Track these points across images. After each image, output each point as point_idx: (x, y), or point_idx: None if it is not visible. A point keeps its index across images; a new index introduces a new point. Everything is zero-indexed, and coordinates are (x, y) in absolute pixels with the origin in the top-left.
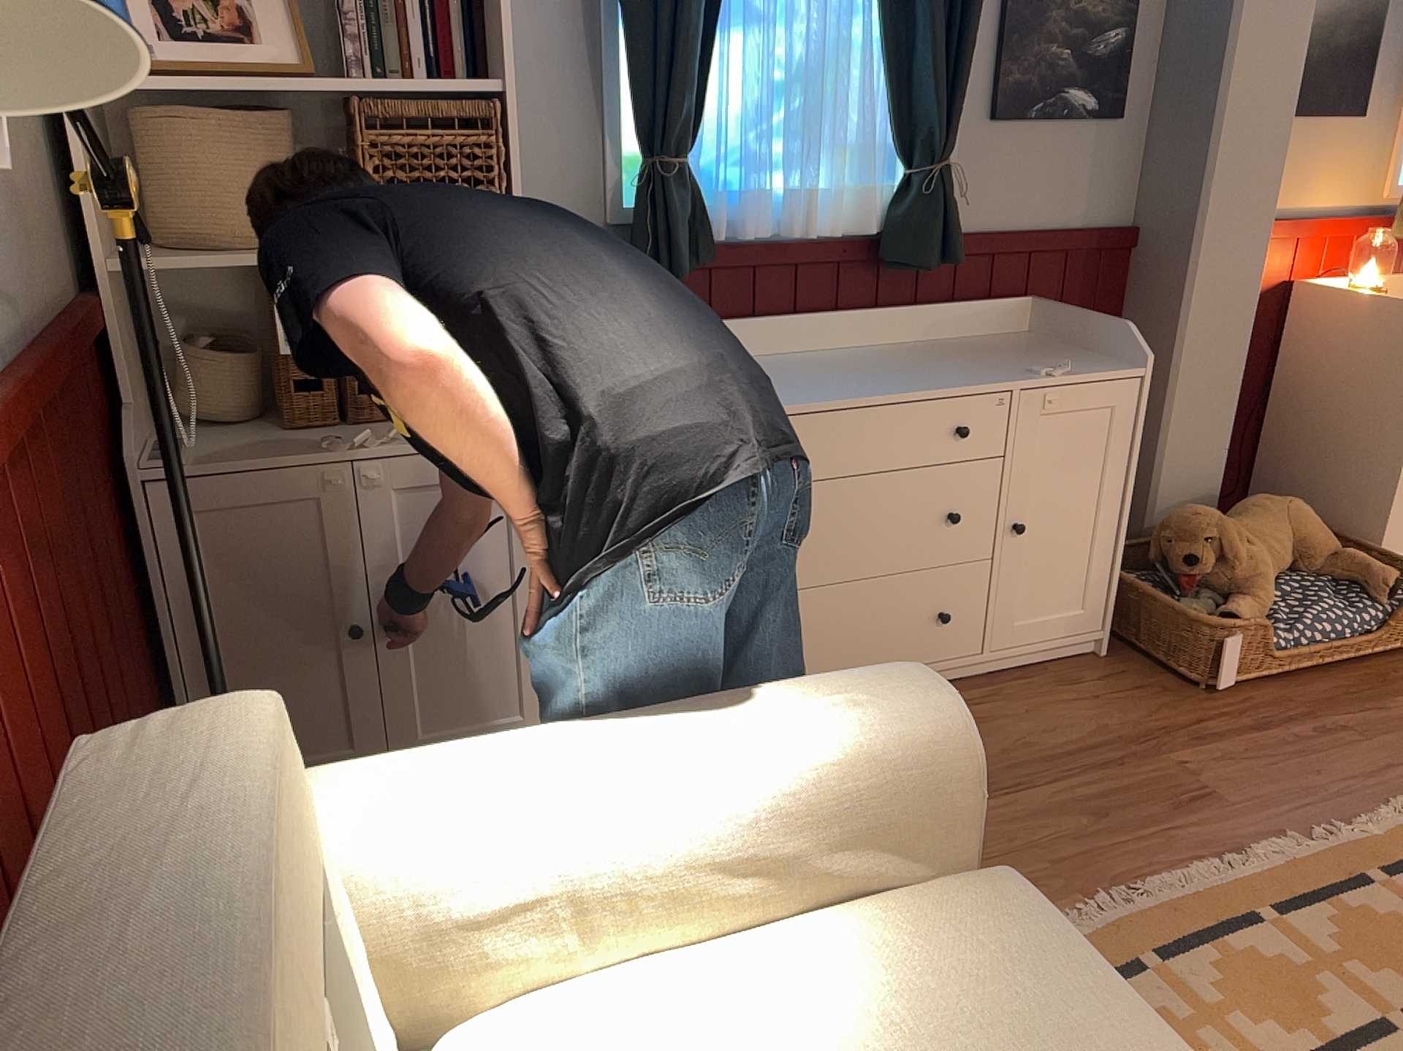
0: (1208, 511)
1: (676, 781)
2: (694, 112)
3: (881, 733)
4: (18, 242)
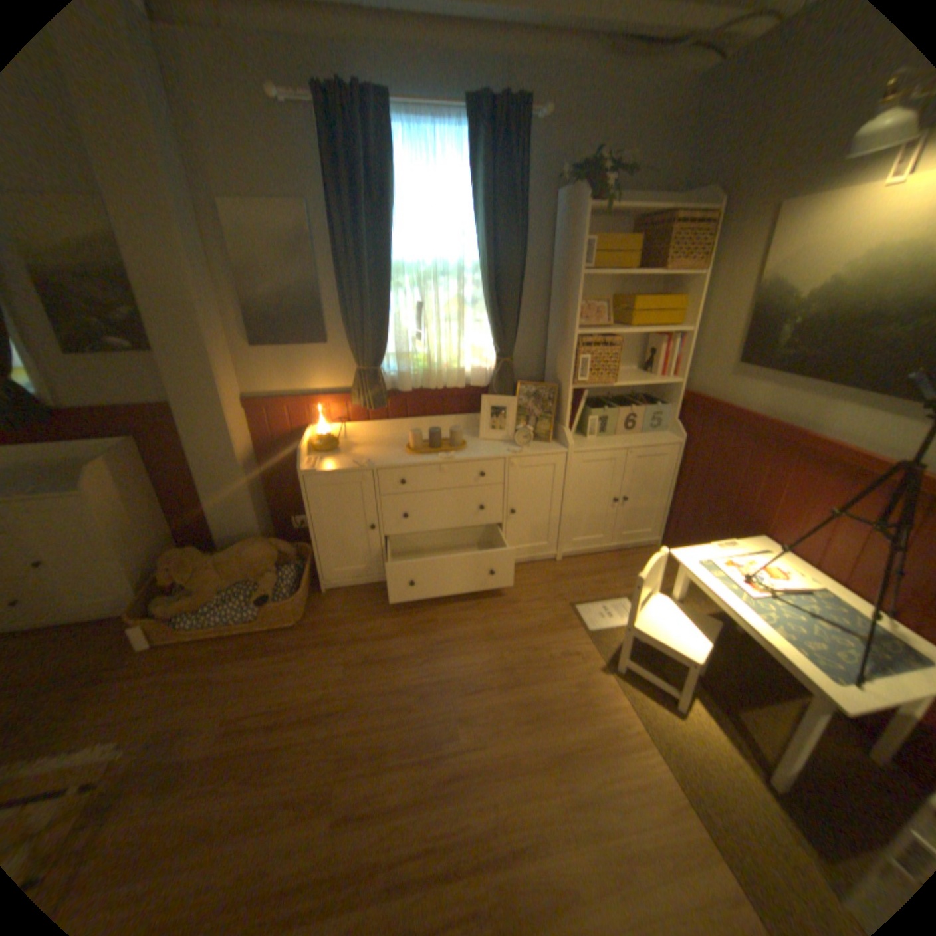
0: (174, 554)
1: None
2: None
3: None
4: None
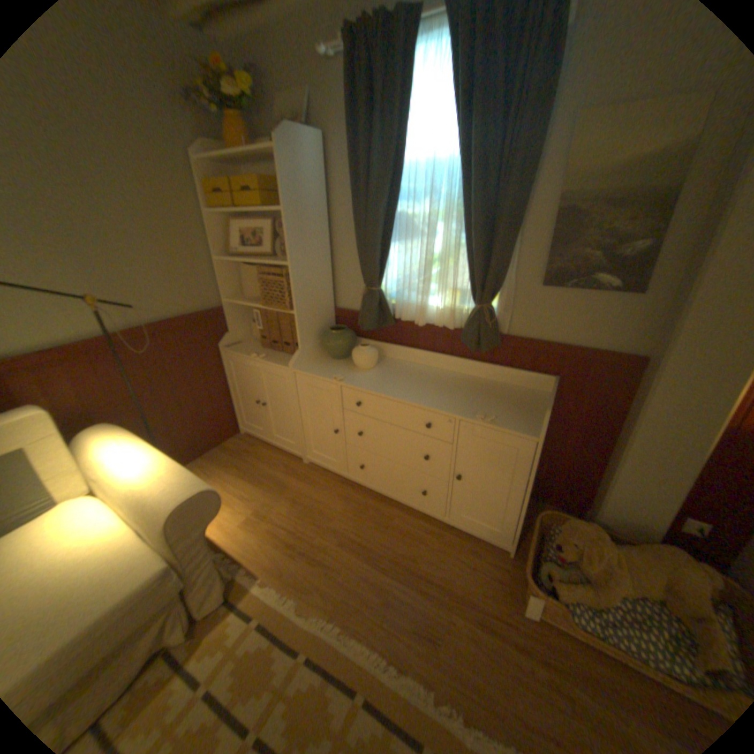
0: (588, 531)
1: (122, 476)
2: (377, 272)
3: (155, 500)
4: (174, 297)
